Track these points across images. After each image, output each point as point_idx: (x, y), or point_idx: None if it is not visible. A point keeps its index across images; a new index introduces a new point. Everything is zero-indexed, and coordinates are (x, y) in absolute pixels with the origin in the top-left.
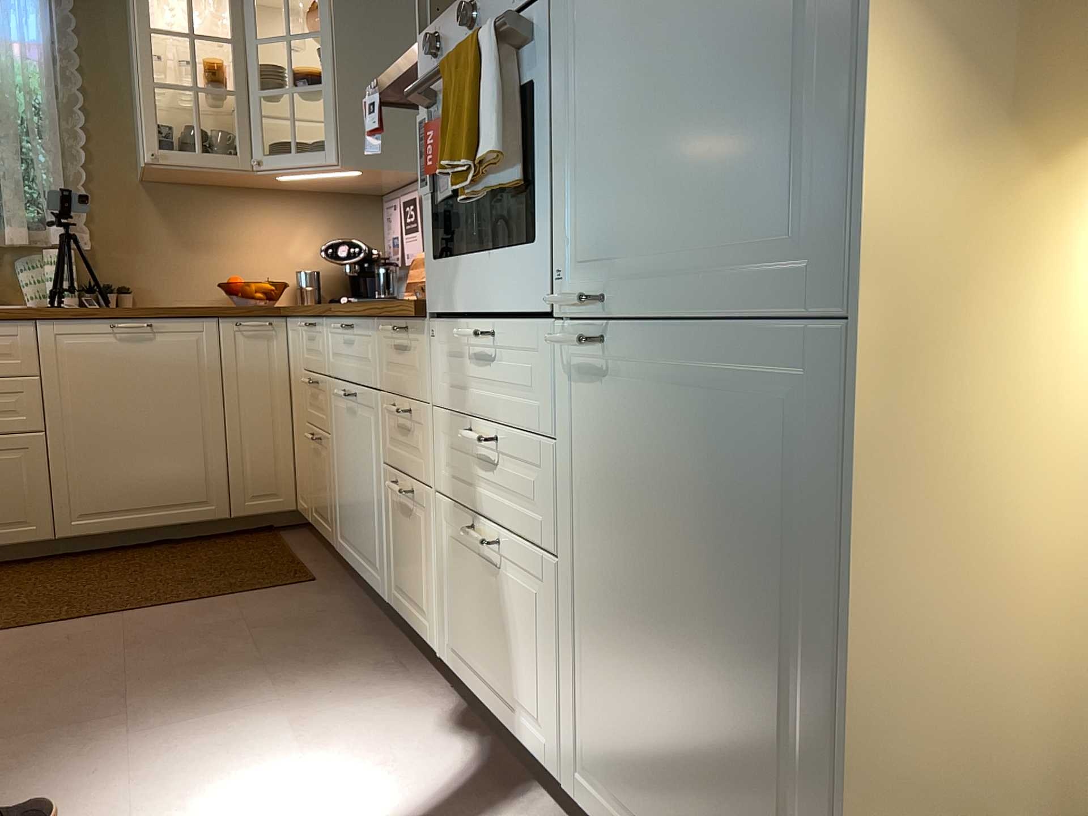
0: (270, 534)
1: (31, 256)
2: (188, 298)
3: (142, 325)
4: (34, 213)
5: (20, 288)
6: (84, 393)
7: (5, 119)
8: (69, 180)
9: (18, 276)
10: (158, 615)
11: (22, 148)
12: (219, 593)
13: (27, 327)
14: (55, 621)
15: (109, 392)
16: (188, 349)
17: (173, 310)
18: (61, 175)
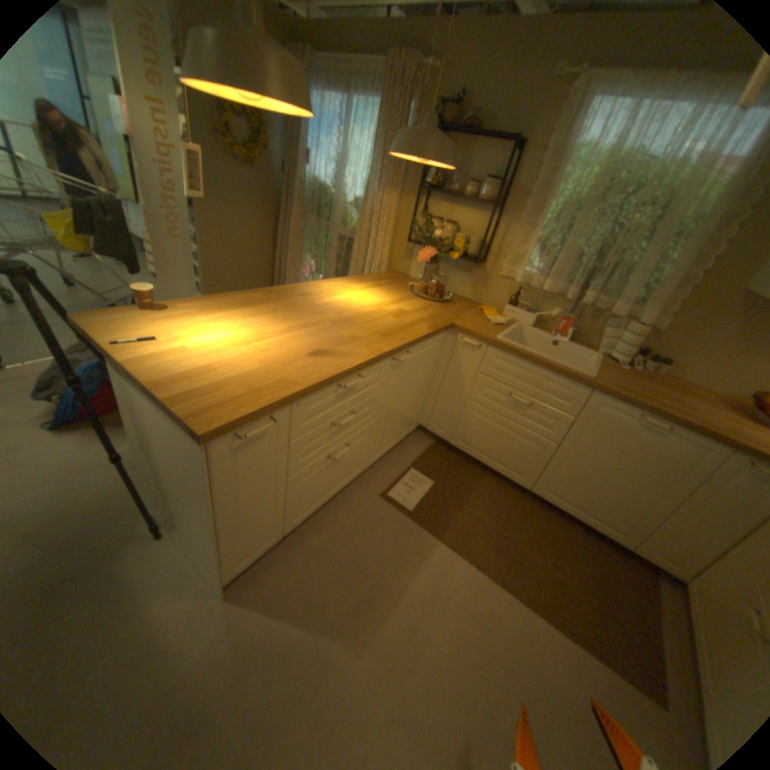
0: (654, 579)
1: (620, 318)
2: (715, 383)
3: (666, 428)
4: (642, 292)
5: (601, 334)
6: (595, 441)
7: (668, 225)
8: (685, 275)
9: (605, 327)
10: (546, 634)
11: (665, 247)
12: (591, 645)
13: (588, 390)
14: (496, 577)
15: (610, 448)
16: (691, 456)
17: (700, 429)
18: (681, 274)
